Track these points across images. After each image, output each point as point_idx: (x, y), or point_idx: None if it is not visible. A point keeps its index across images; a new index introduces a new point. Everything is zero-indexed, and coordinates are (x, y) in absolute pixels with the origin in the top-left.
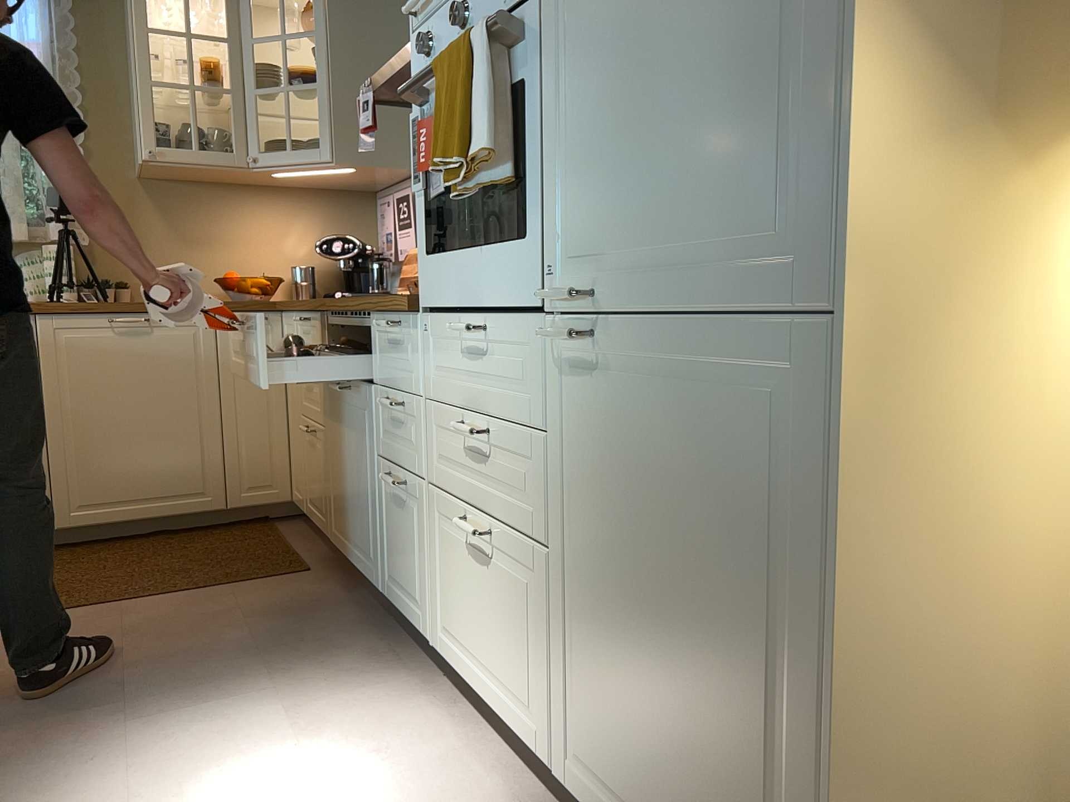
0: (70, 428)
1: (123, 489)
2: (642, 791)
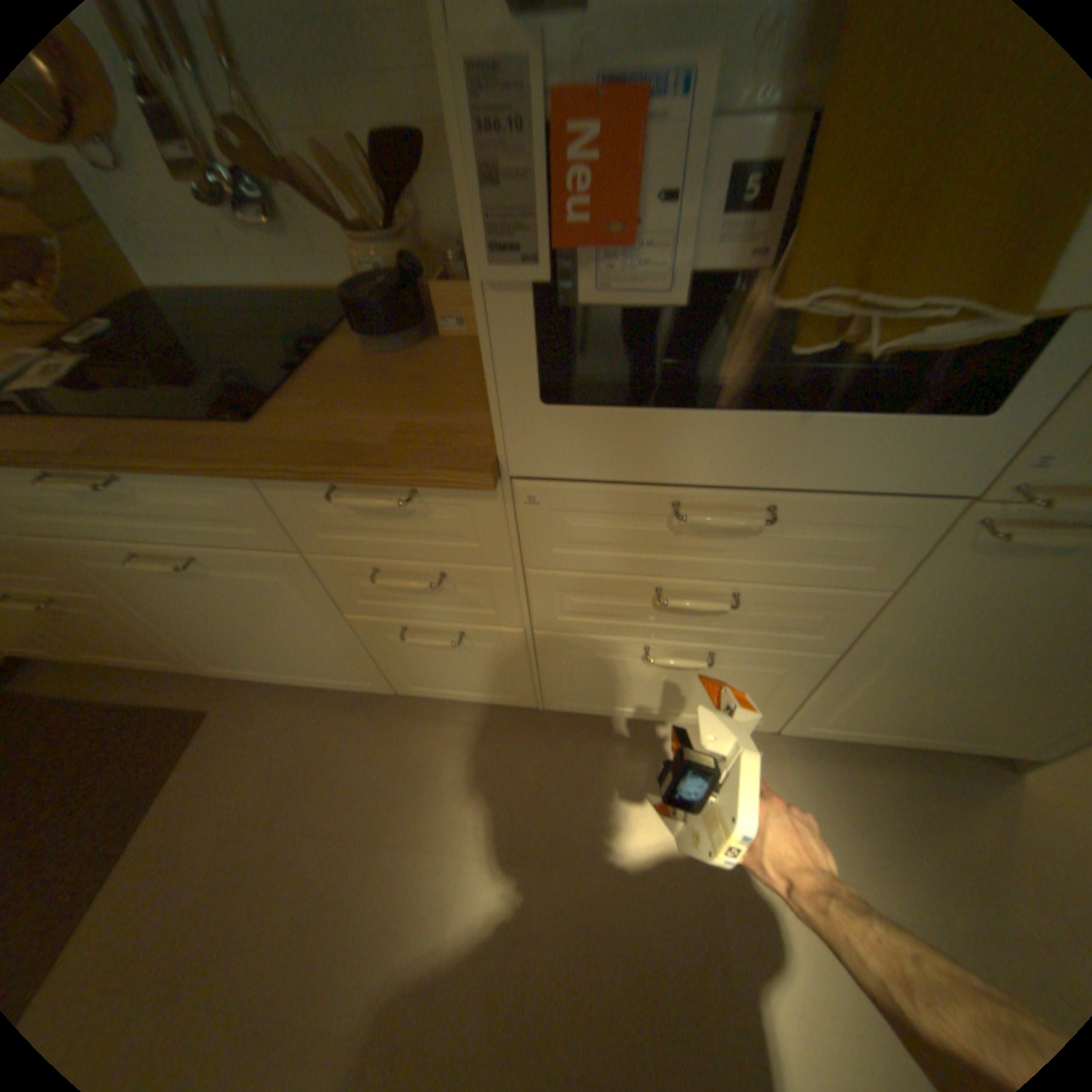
0: None
1: None
2: (914, 726)
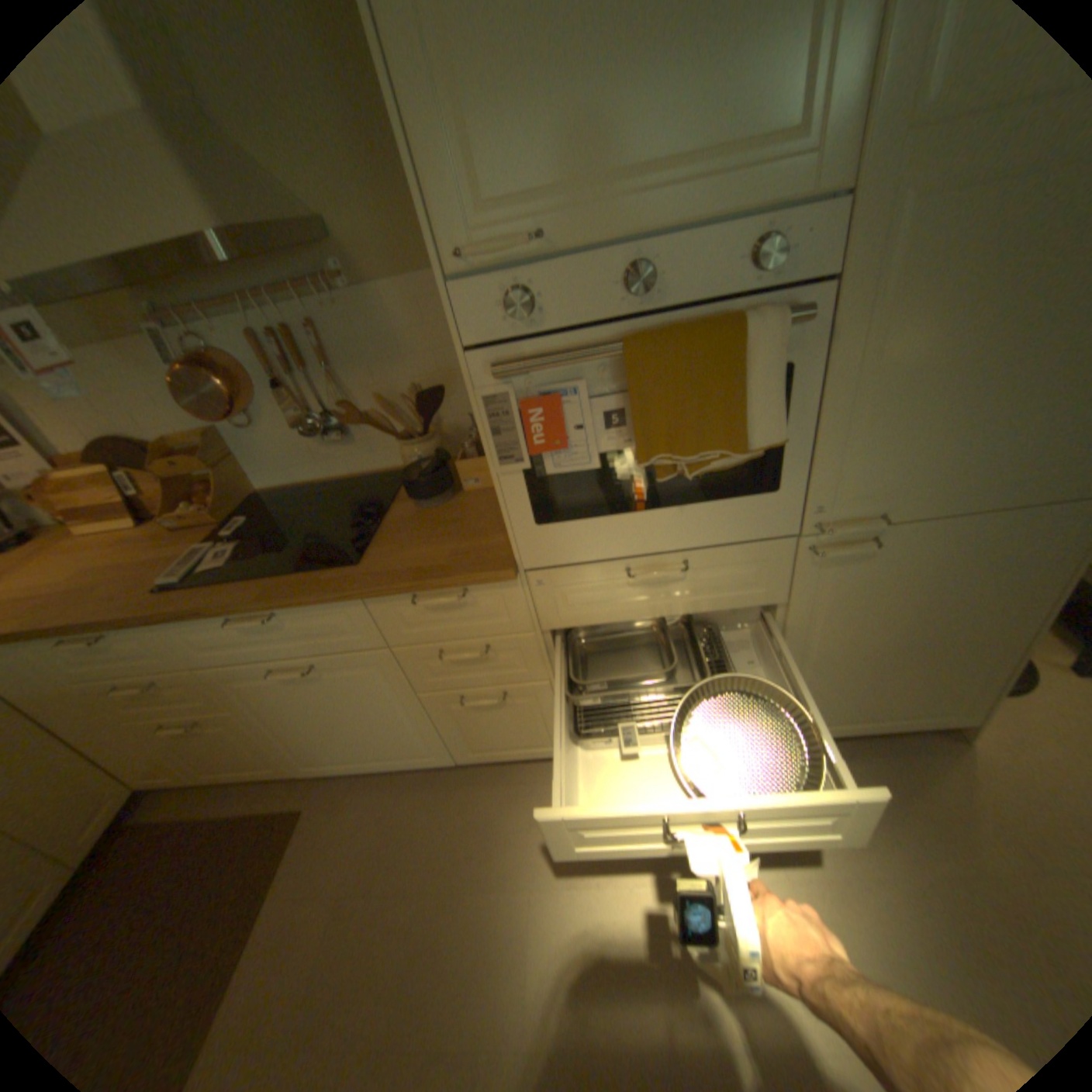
0: None
1: None
2: (861, 712)
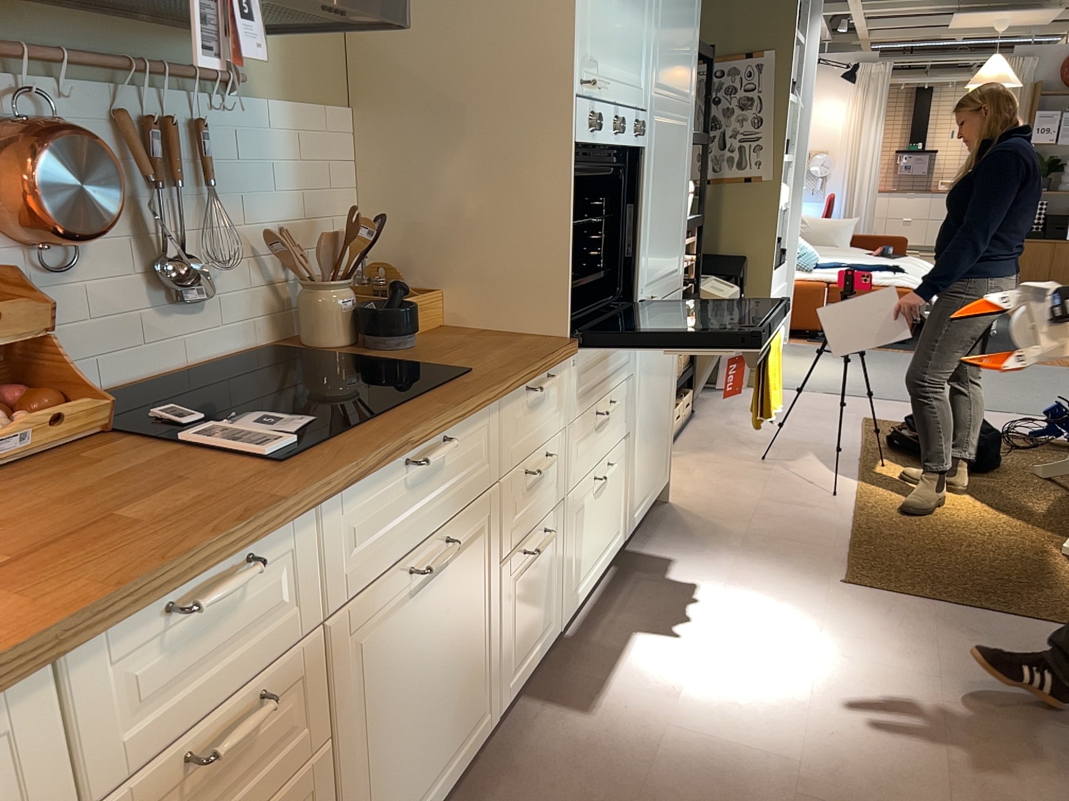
0: None
1: None
2: (648, 481)
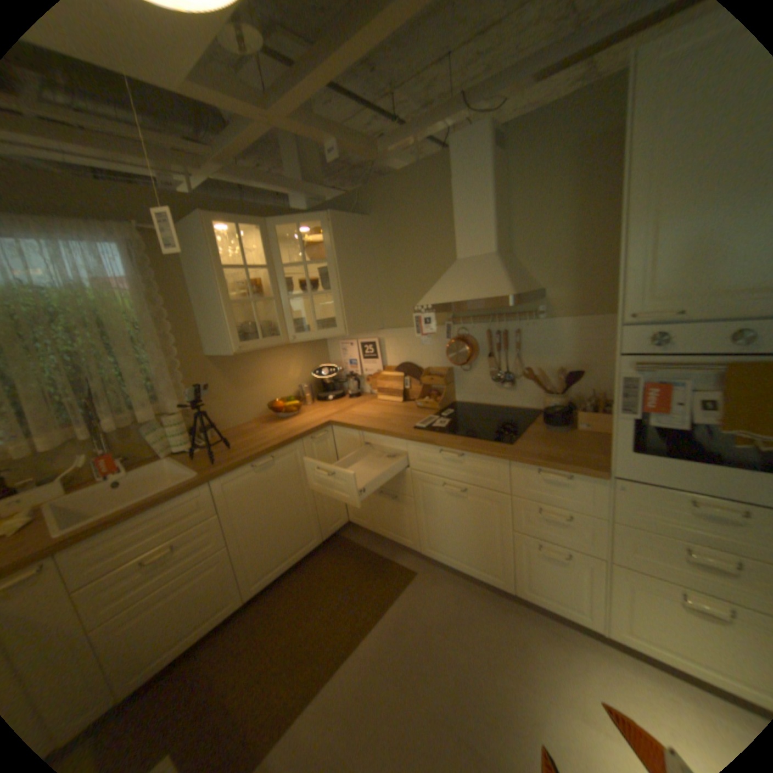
0: (240, 541)
1: (274, 560)
2: None
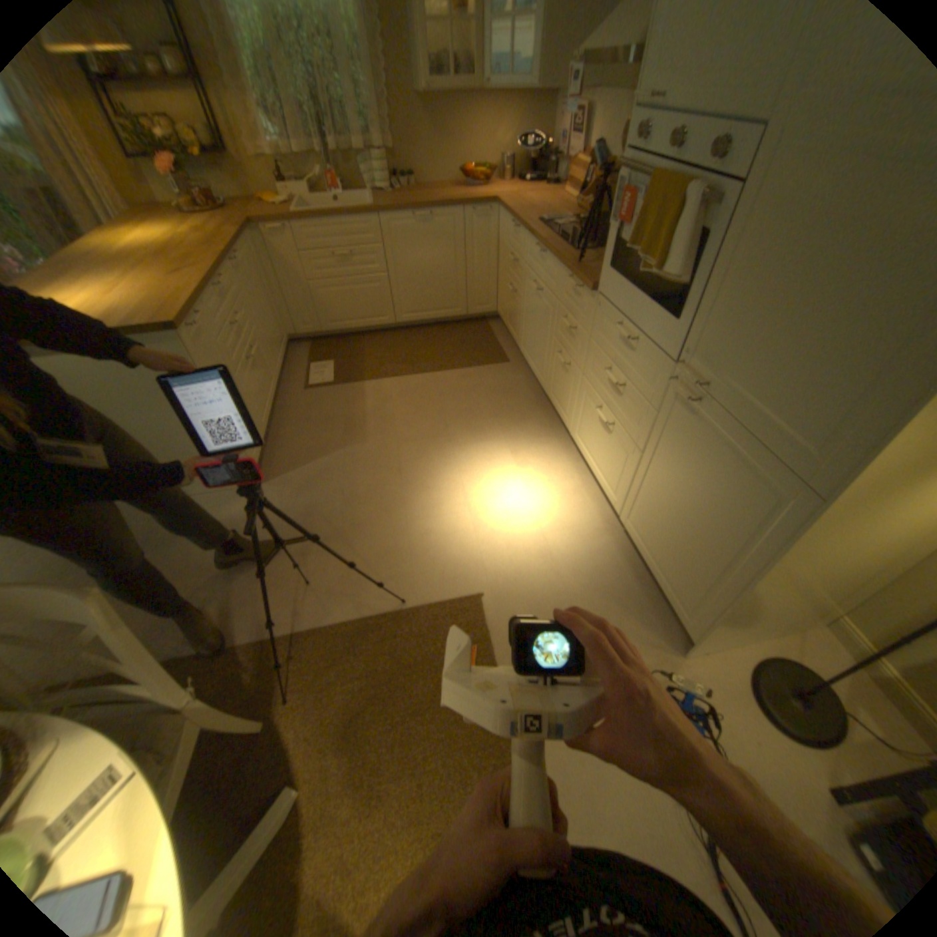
0: (398, 276)
1: (421, 306)
2: (651, 545)
